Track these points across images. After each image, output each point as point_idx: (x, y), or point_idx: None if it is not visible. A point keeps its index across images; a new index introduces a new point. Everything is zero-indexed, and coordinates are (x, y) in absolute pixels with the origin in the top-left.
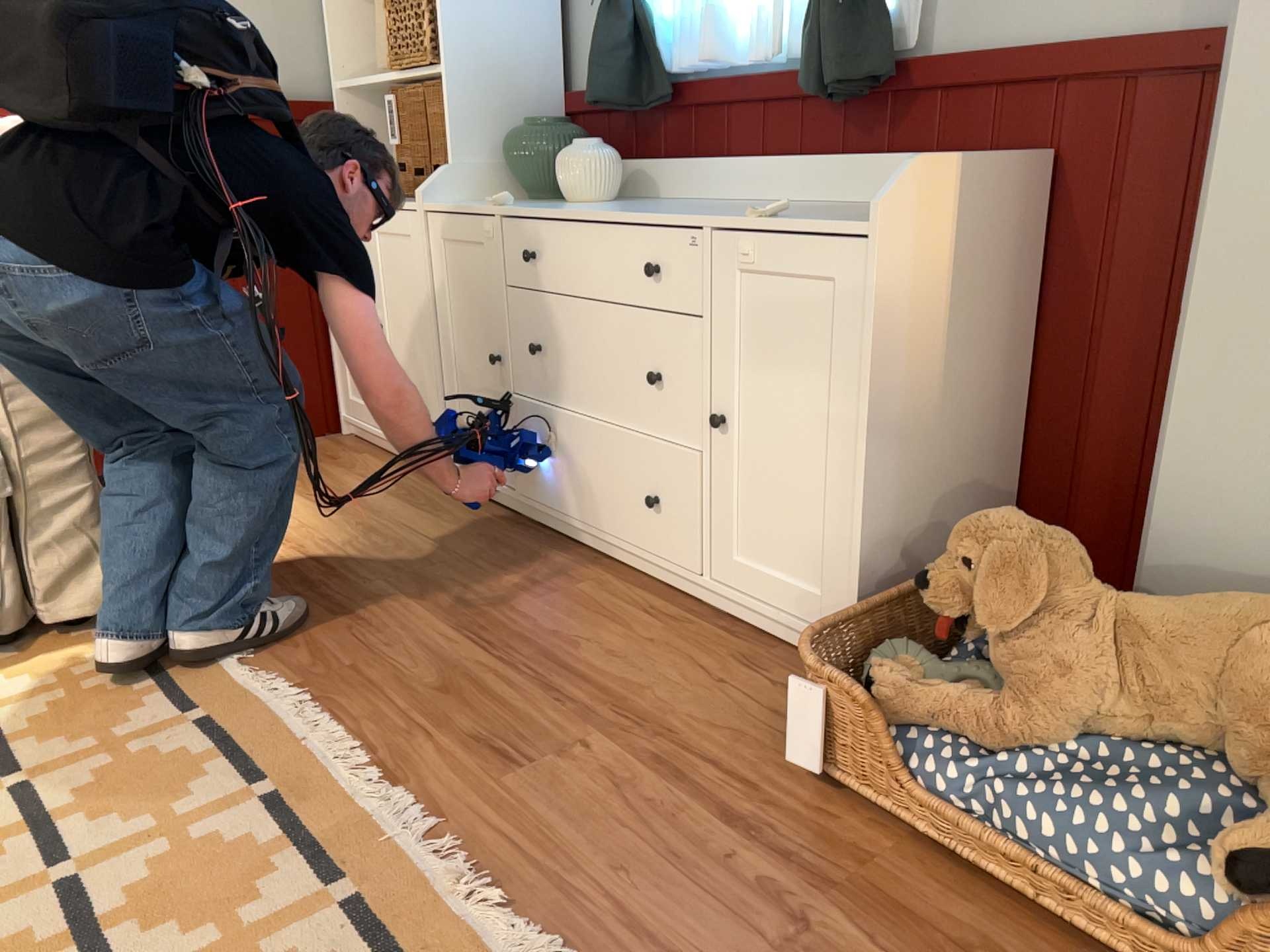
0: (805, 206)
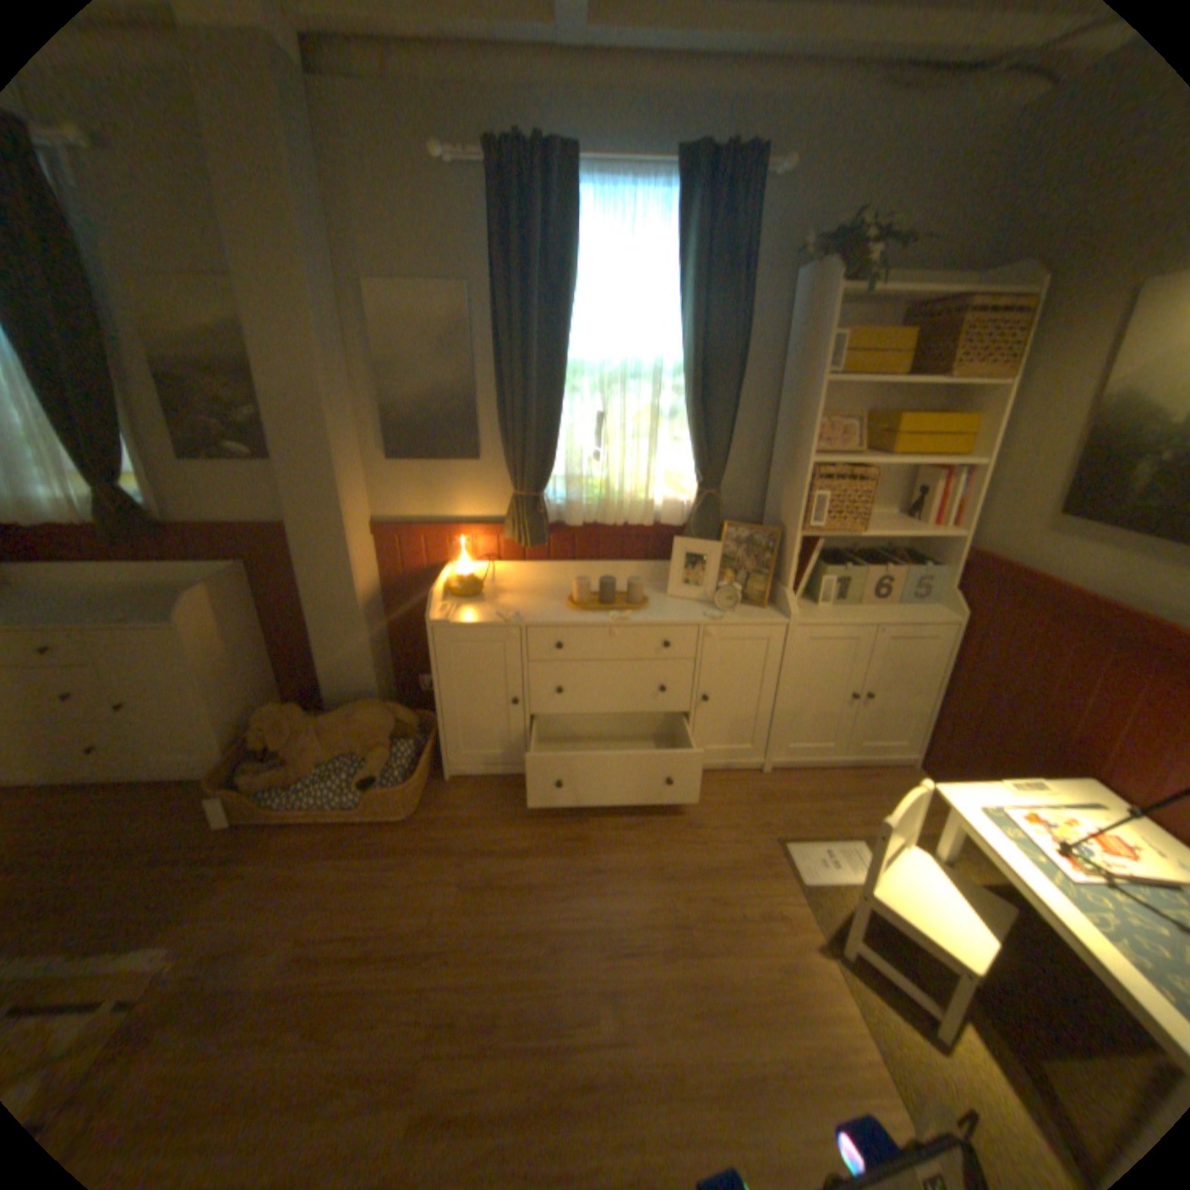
0: (125, 590)
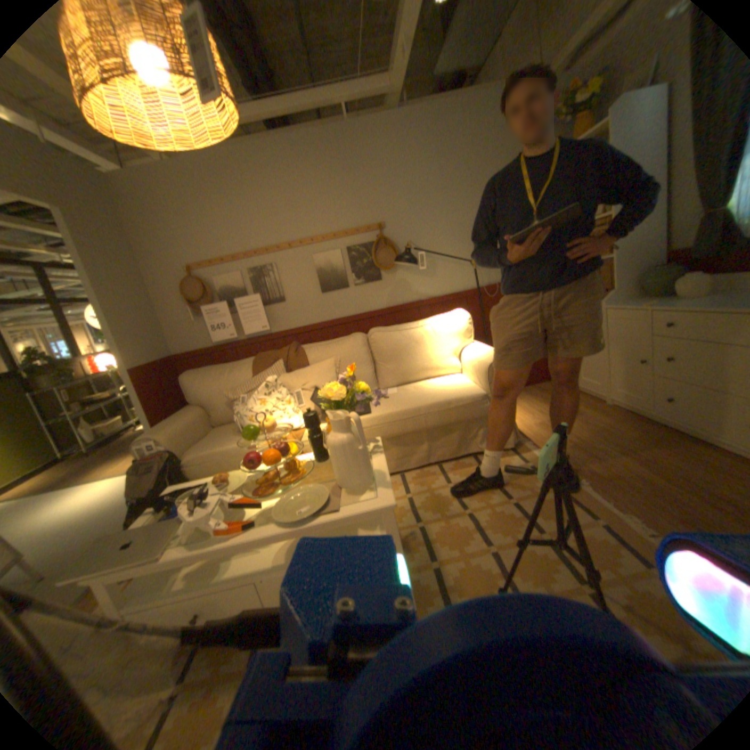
0: None
